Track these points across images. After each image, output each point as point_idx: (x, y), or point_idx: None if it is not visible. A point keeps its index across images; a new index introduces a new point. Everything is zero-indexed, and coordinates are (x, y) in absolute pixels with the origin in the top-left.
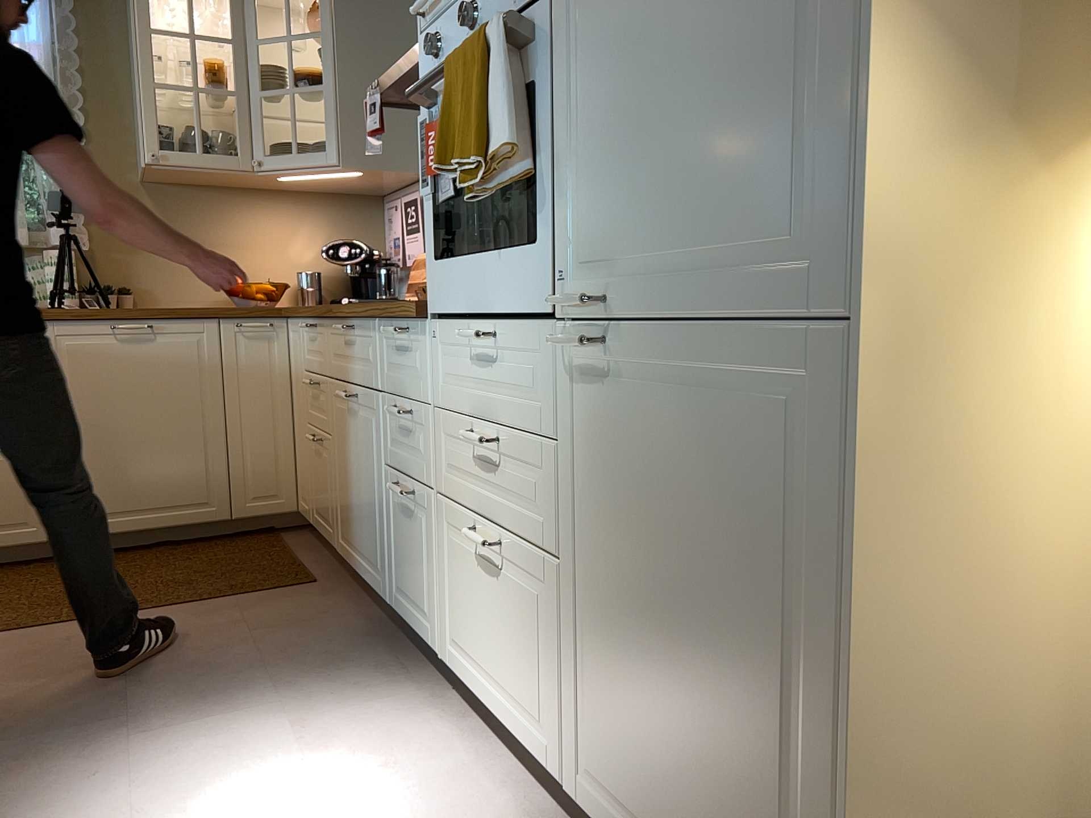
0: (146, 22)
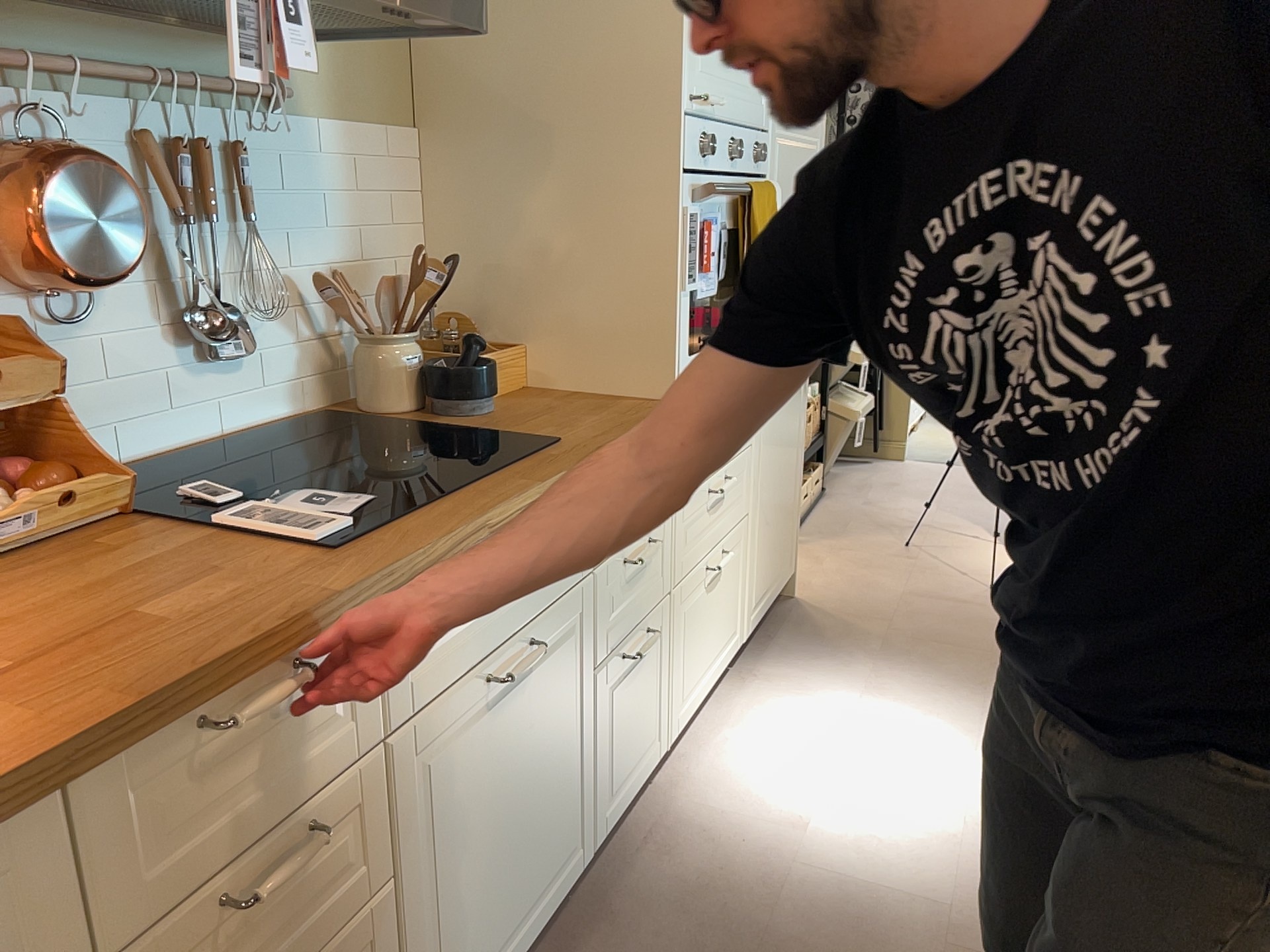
0: None
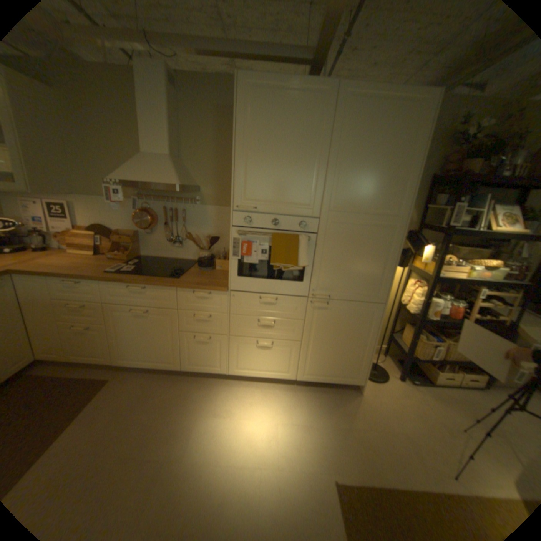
0: None
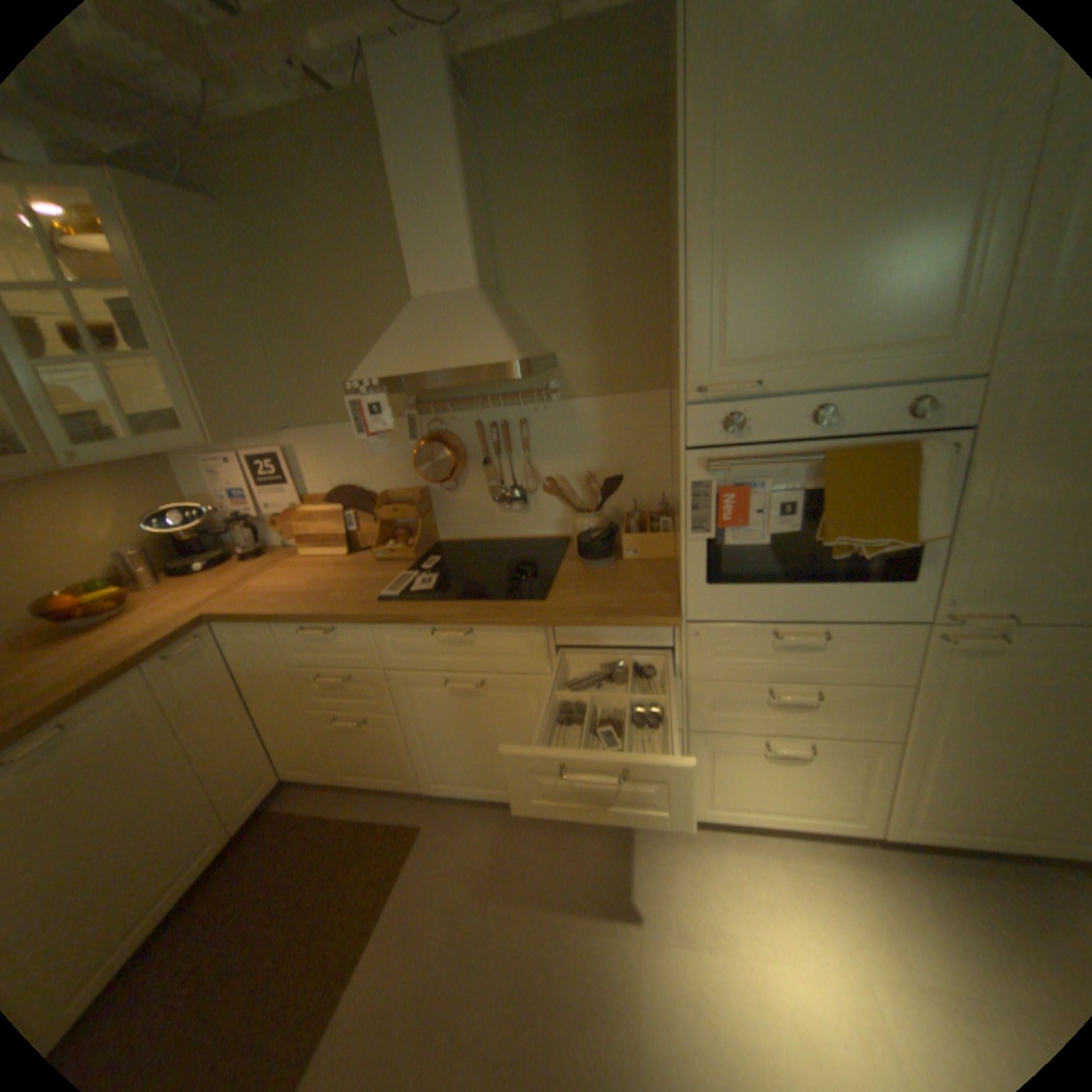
0: None
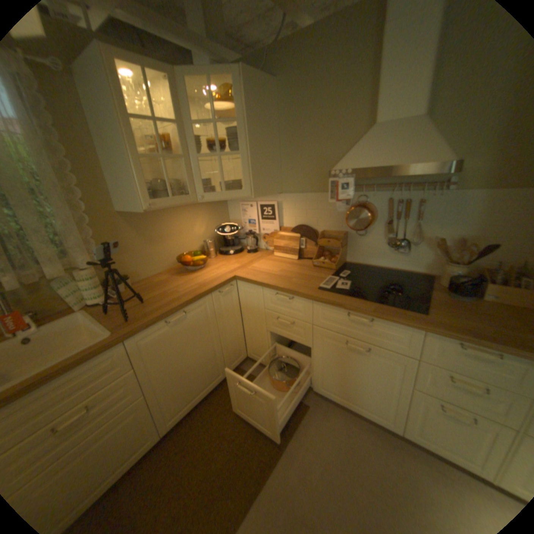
0: (122, 108)
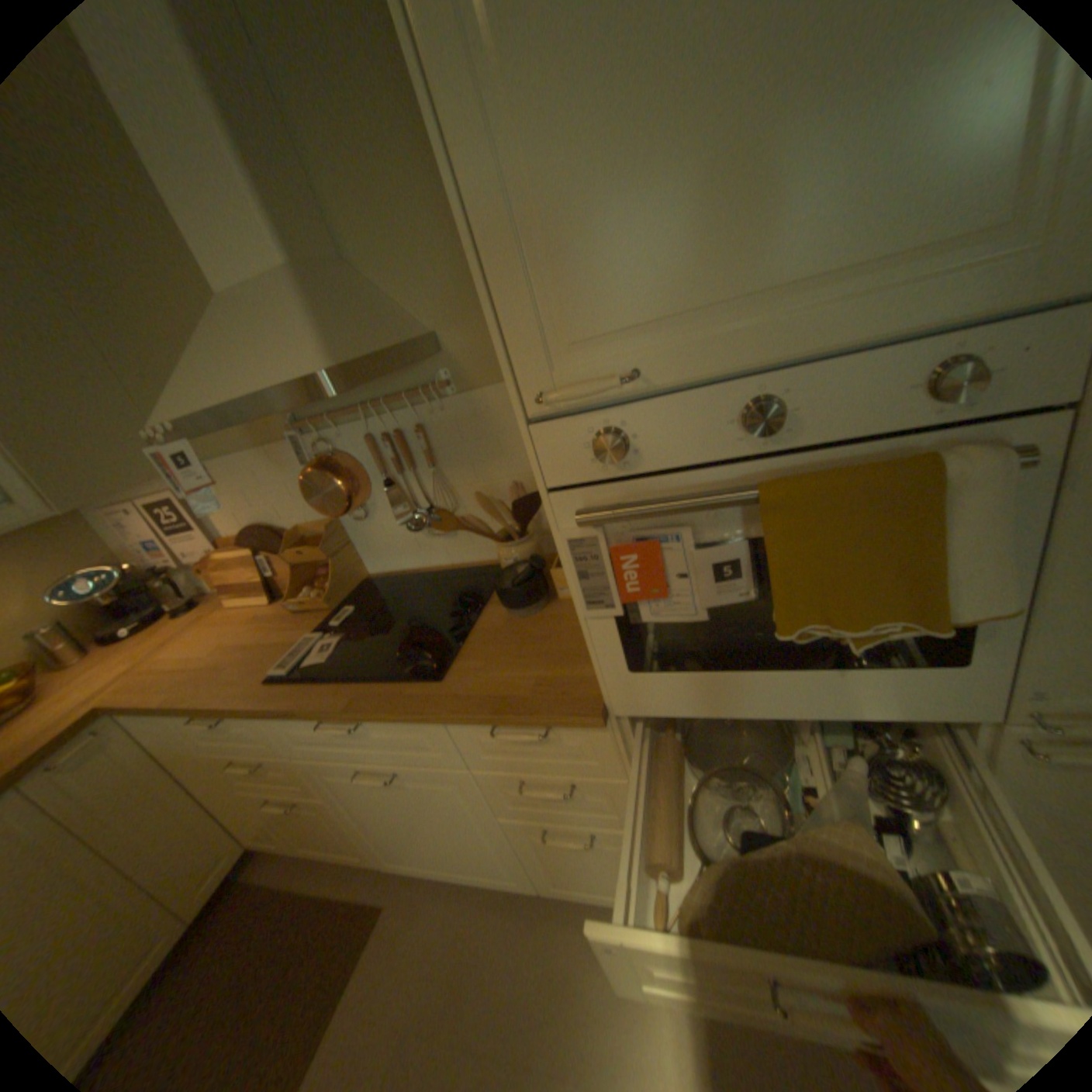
0: None
